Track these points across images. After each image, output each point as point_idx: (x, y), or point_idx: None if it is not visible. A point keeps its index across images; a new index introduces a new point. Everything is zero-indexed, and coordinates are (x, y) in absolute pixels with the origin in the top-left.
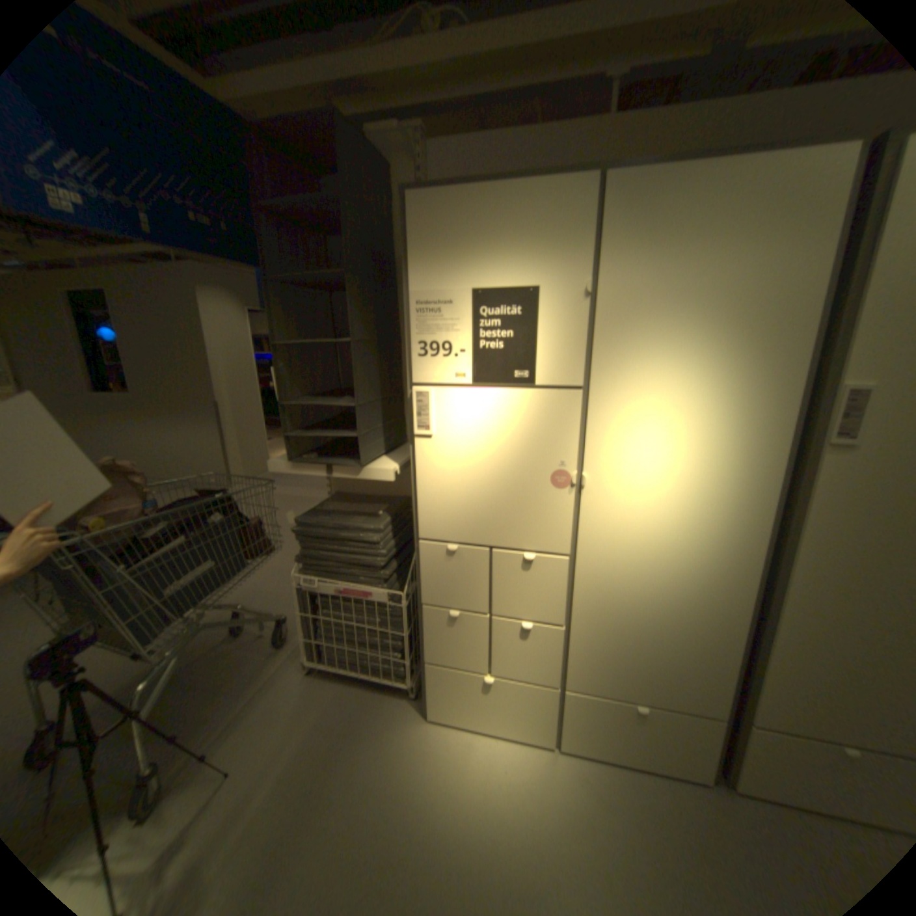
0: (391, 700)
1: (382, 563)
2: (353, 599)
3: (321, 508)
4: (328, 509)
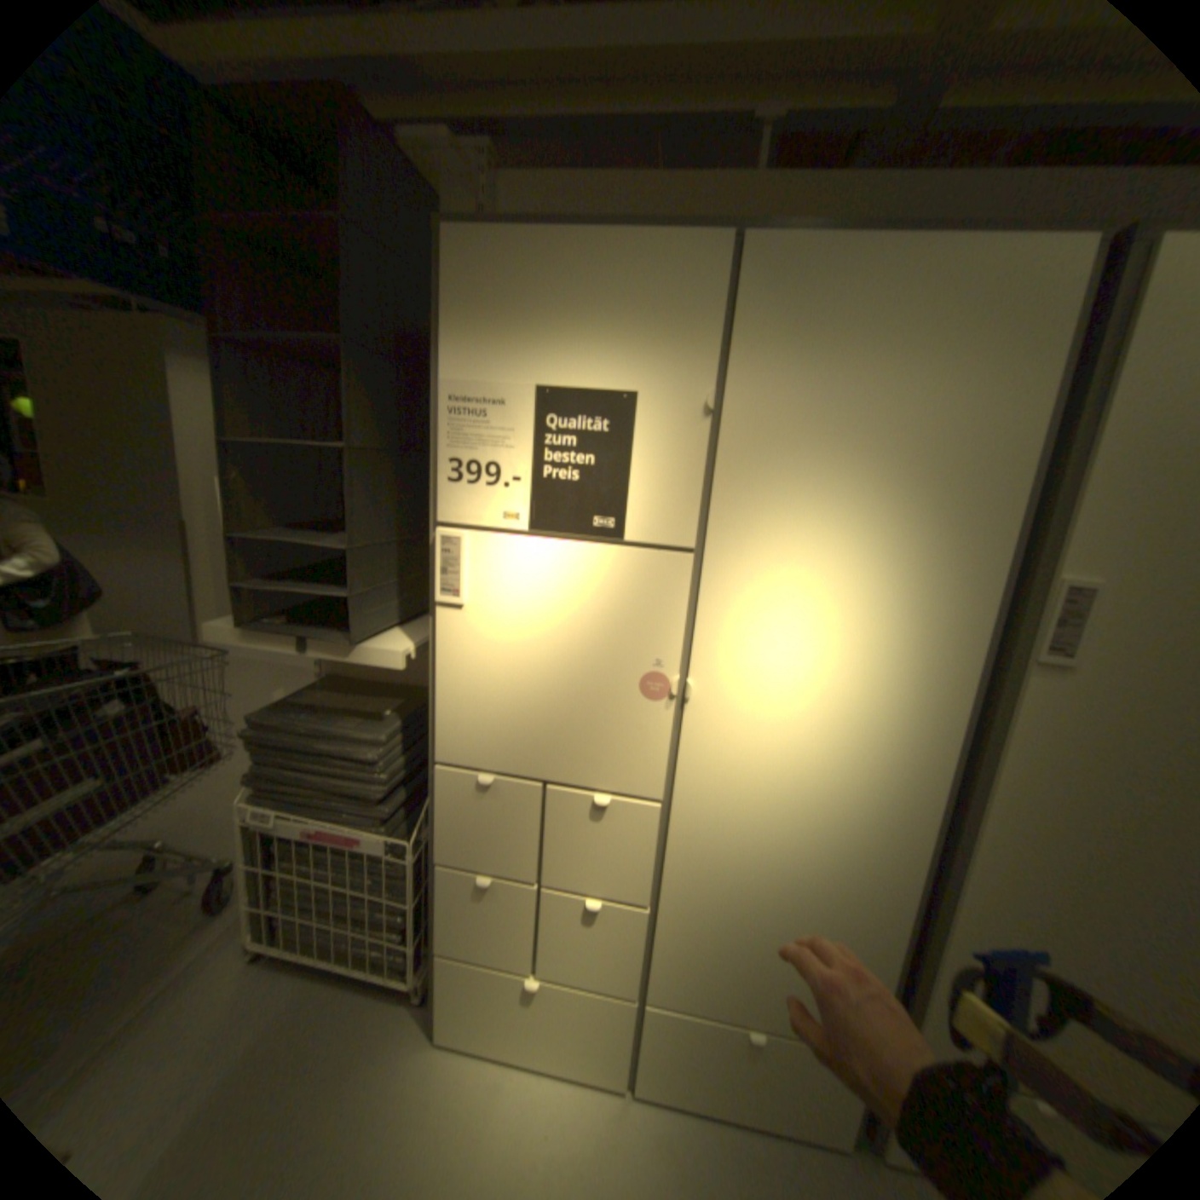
0: (382, 1005)
1: (379, 792)
2: (329, 846)
3: (296, 698)
4: (306, 701)
